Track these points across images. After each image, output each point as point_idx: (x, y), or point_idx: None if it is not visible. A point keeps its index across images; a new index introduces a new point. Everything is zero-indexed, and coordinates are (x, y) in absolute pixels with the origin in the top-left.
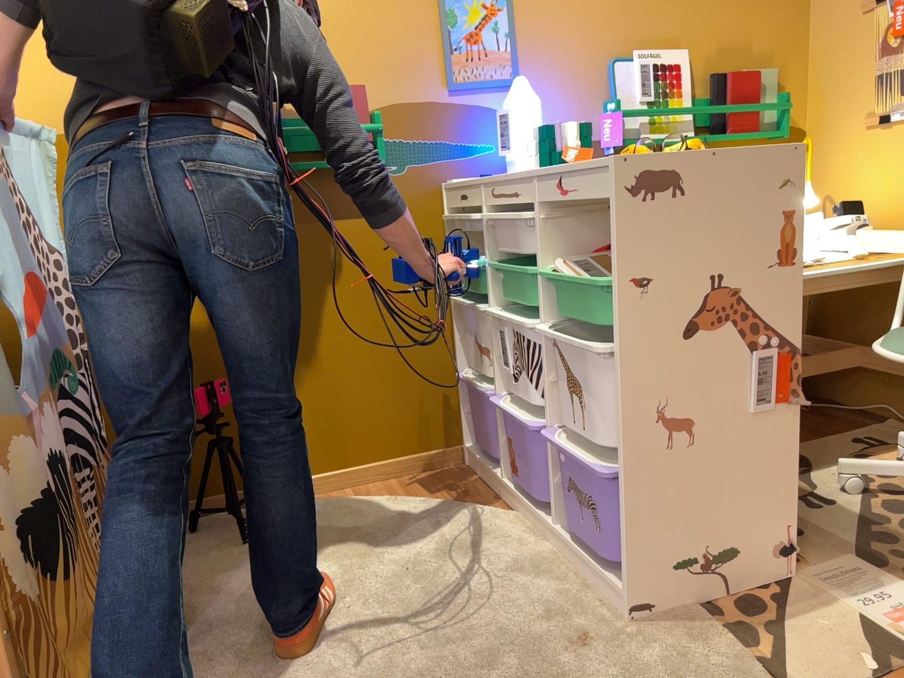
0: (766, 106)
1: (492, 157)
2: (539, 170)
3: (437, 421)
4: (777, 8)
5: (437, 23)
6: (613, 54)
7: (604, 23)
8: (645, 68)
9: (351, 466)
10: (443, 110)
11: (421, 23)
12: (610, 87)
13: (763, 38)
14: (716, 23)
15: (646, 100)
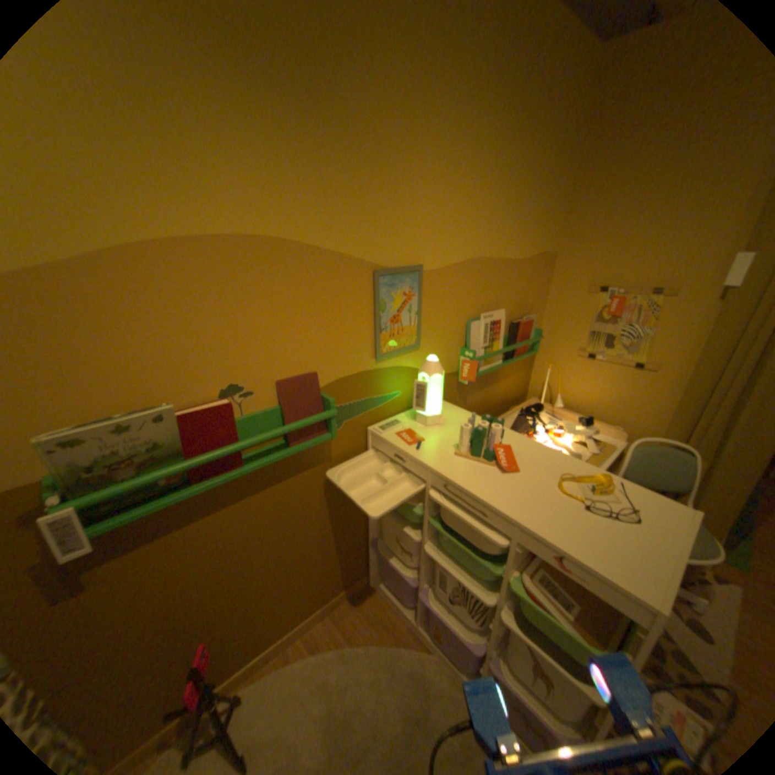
0: (535, 340)
1: (398, 399)
2: (520, 513)
3: (354, 570)
4: (542, 275)
5: (372, 309)
6: (470, 315)
7: (469, 295)
8: (487, 325)
9: (301, 625)
10: (371, 375)
11: (360, 311)
12: (466, 337)
13: (534, 294)
14: (517, 288)
15: (485, 345)
